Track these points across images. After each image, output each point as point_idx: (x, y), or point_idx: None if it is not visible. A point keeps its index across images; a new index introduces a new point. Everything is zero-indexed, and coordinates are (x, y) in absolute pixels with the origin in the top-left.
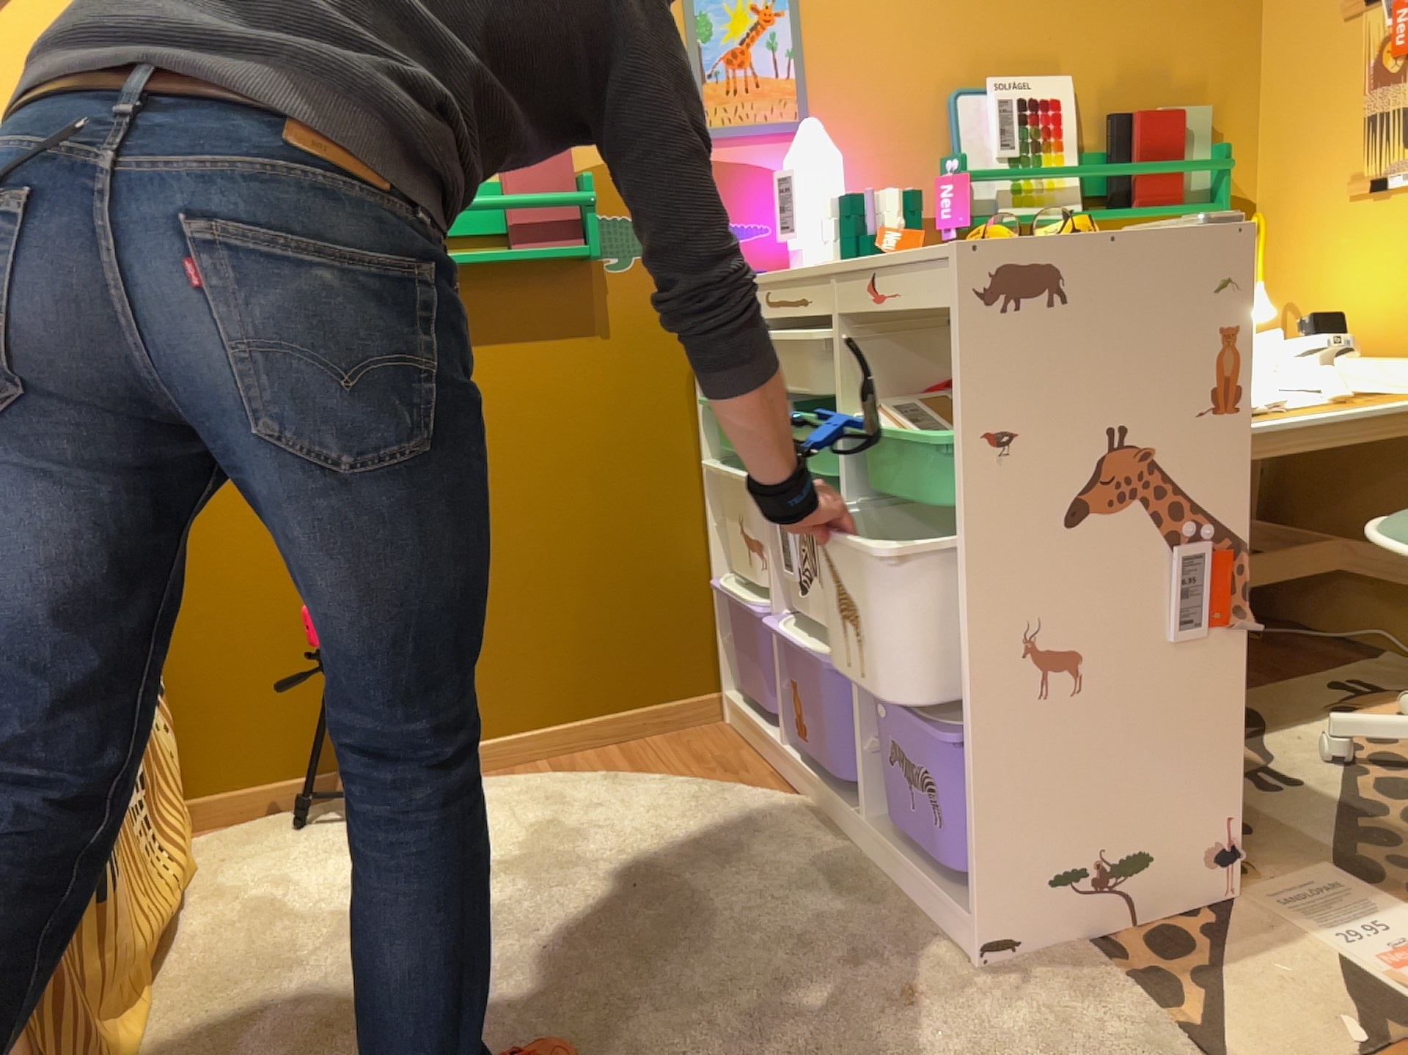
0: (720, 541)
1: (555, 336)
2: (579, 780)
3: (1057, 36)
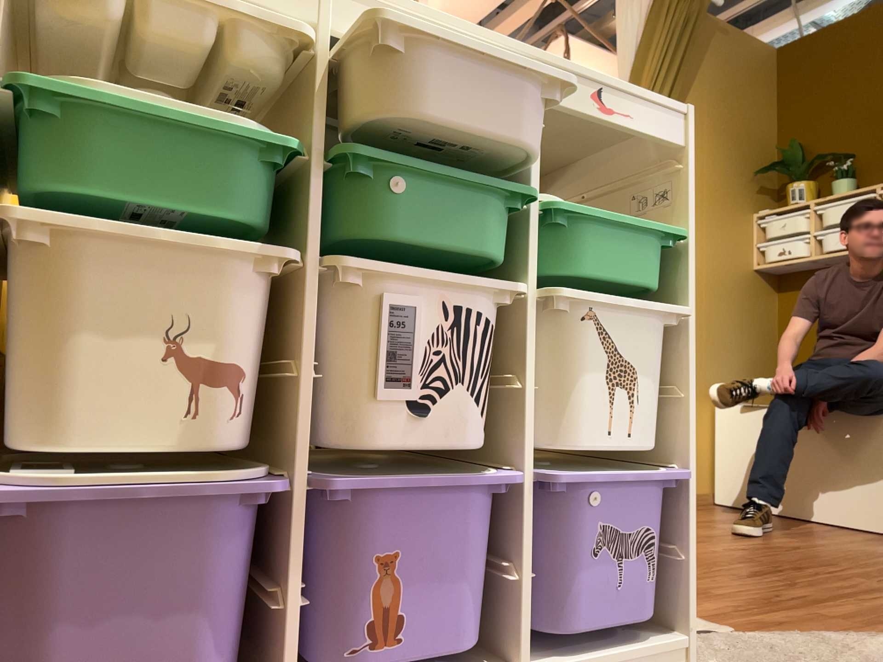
0: None
1: None
2: None
3: None
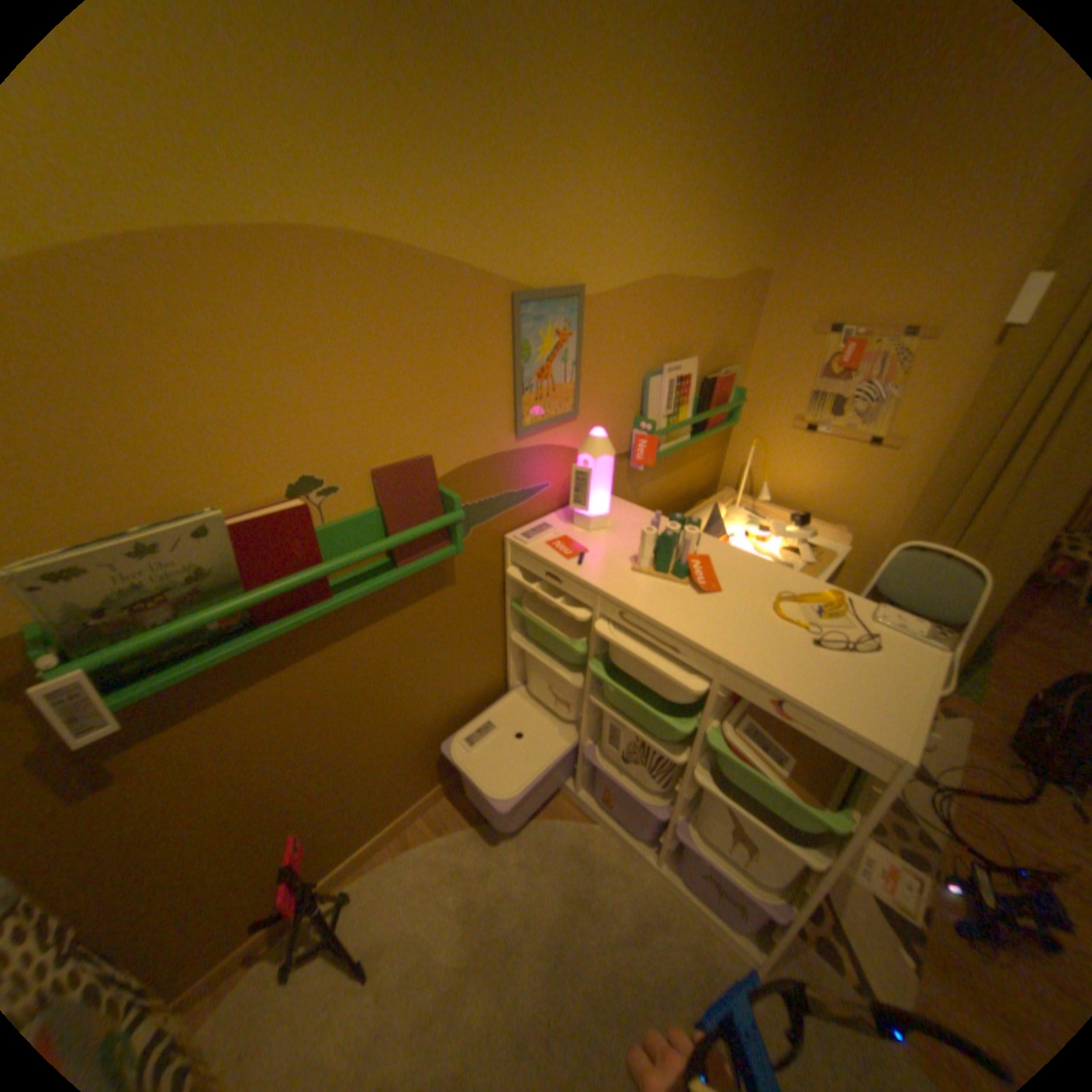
0: (515, 669)
1: (421, 599)
2: (461, 846)
3: (694, 329)
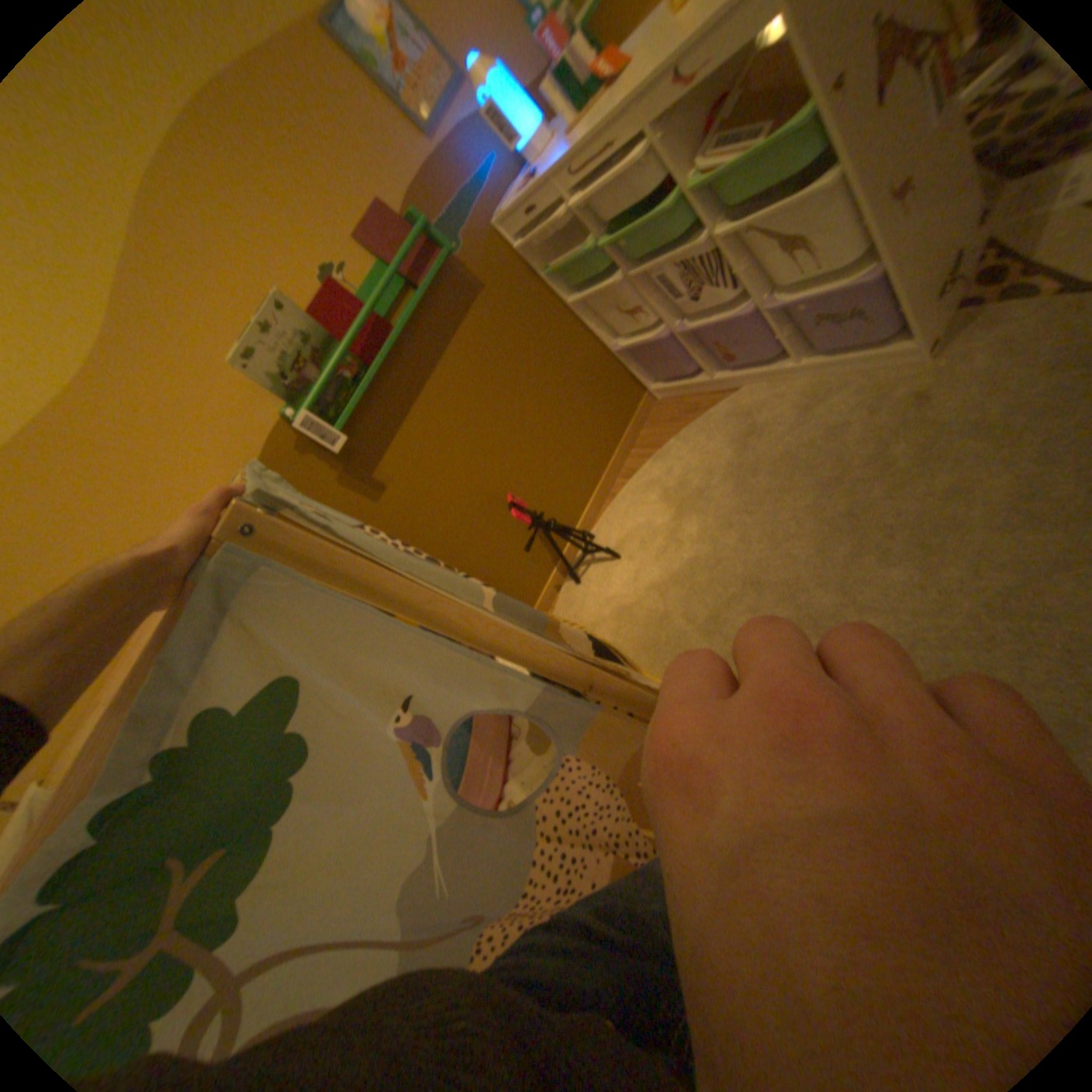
0: (601, 331)
1: (467, 312)
2: (648, 470)
3: None
